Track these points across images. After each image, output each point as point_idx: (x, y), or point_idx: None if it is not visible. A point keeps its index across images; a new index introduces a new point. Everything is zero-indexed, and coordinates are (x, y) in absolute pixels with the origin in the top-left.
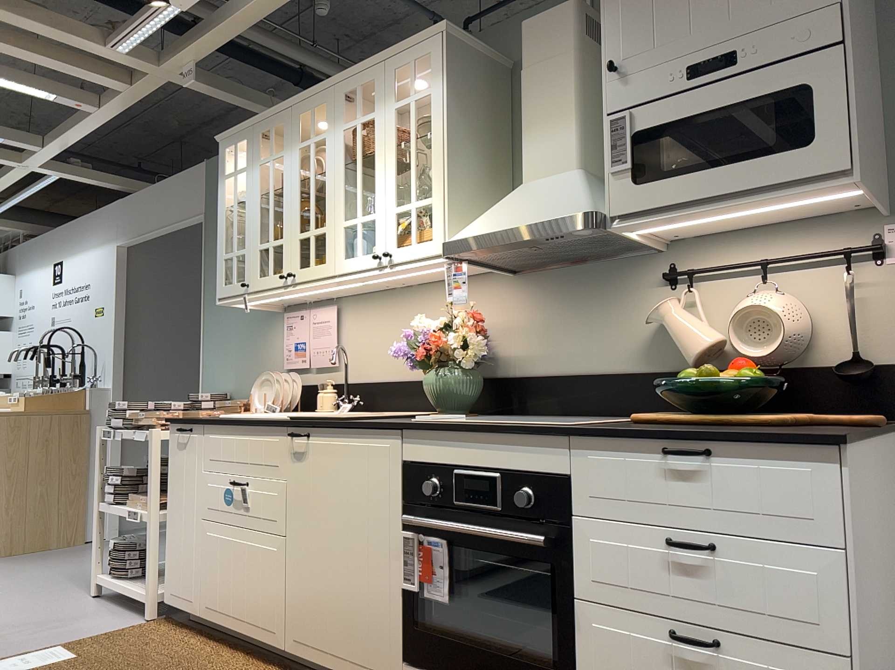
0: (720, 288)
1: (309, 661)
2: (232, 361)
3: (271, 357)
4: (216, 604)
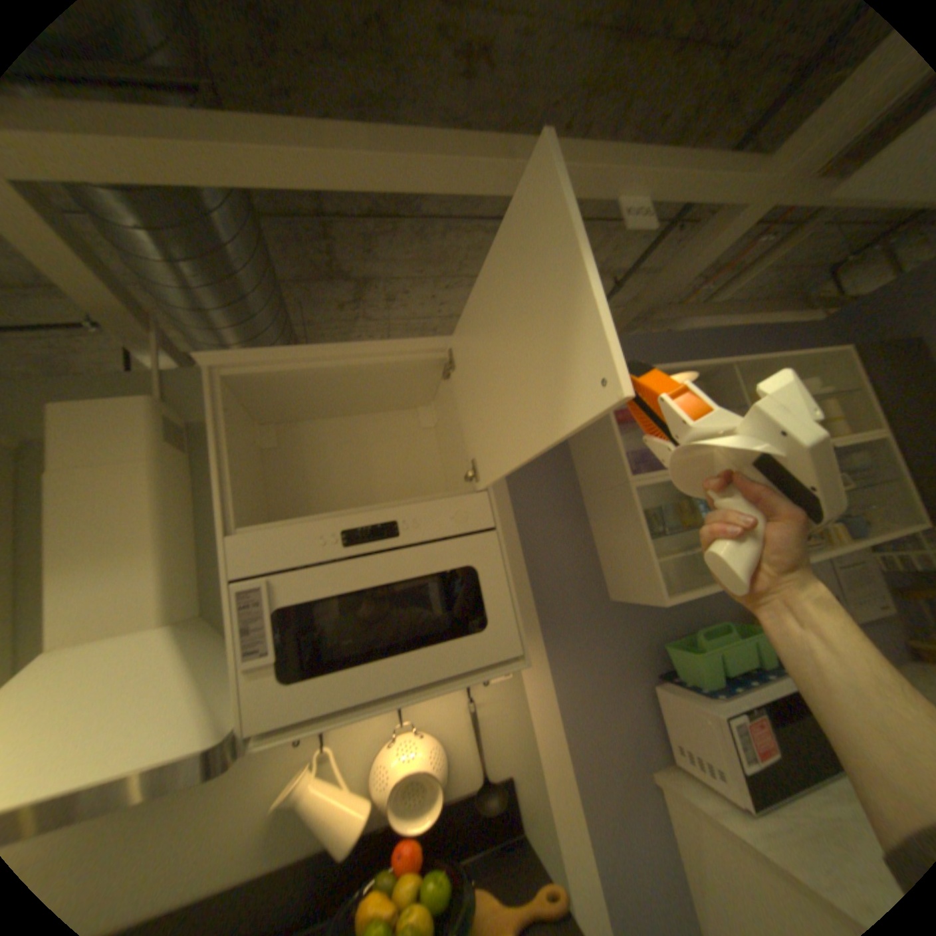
0: (350, 734)
1: None
2: None
3: None
4: None
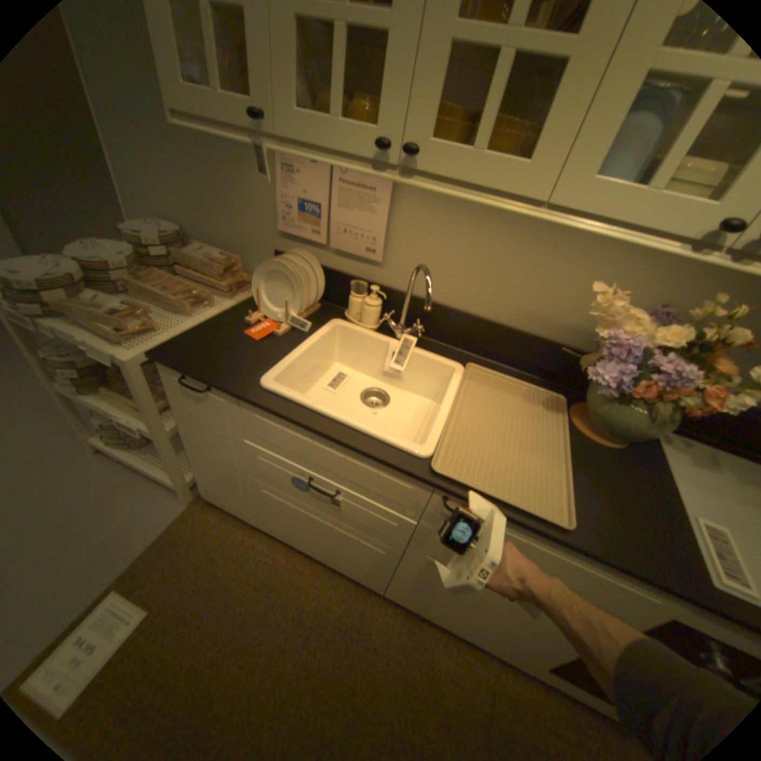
0: None
1: (416, 613)
2: (172, 178)
3: (250, 201)
4: (285, 535)
